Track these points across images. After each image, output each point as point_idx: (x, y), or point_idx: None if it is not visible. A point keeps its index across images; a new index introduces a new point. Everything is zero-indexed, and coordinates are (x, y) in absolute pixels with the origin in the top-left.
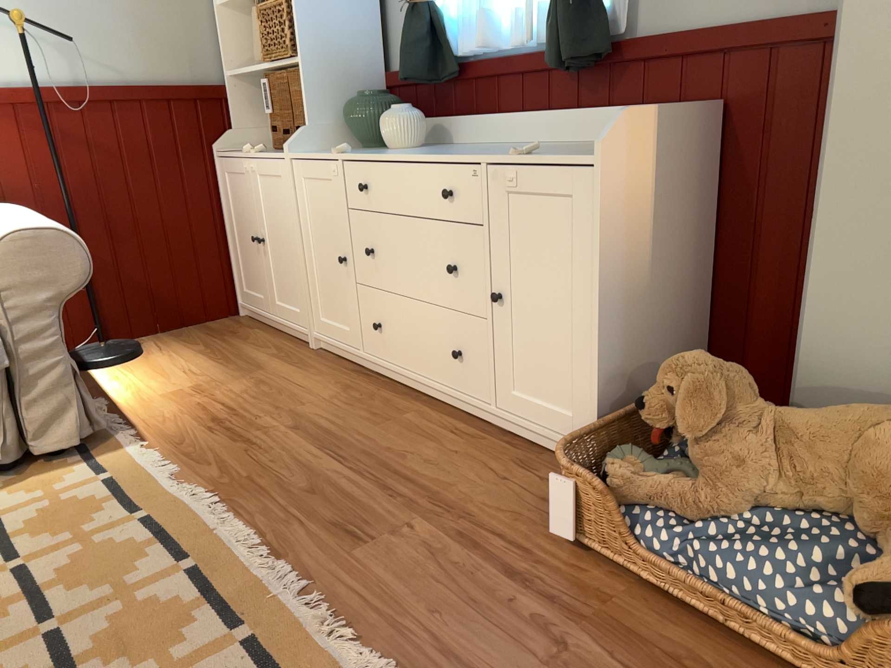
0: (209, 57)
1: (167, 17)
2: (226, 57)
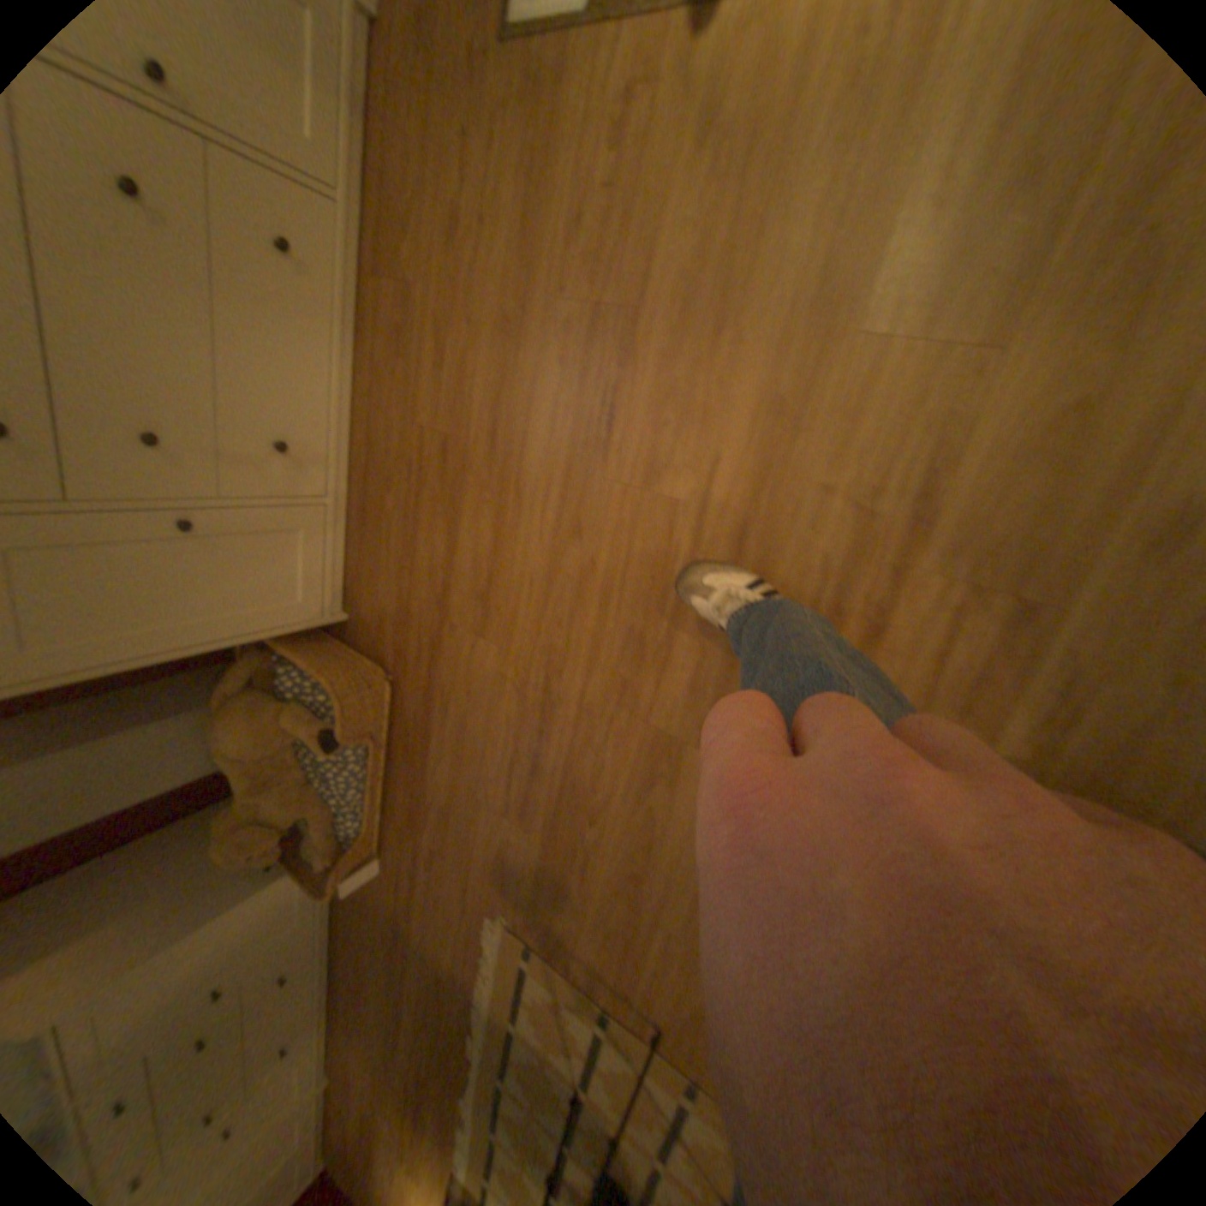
0: None
1: None
2: None
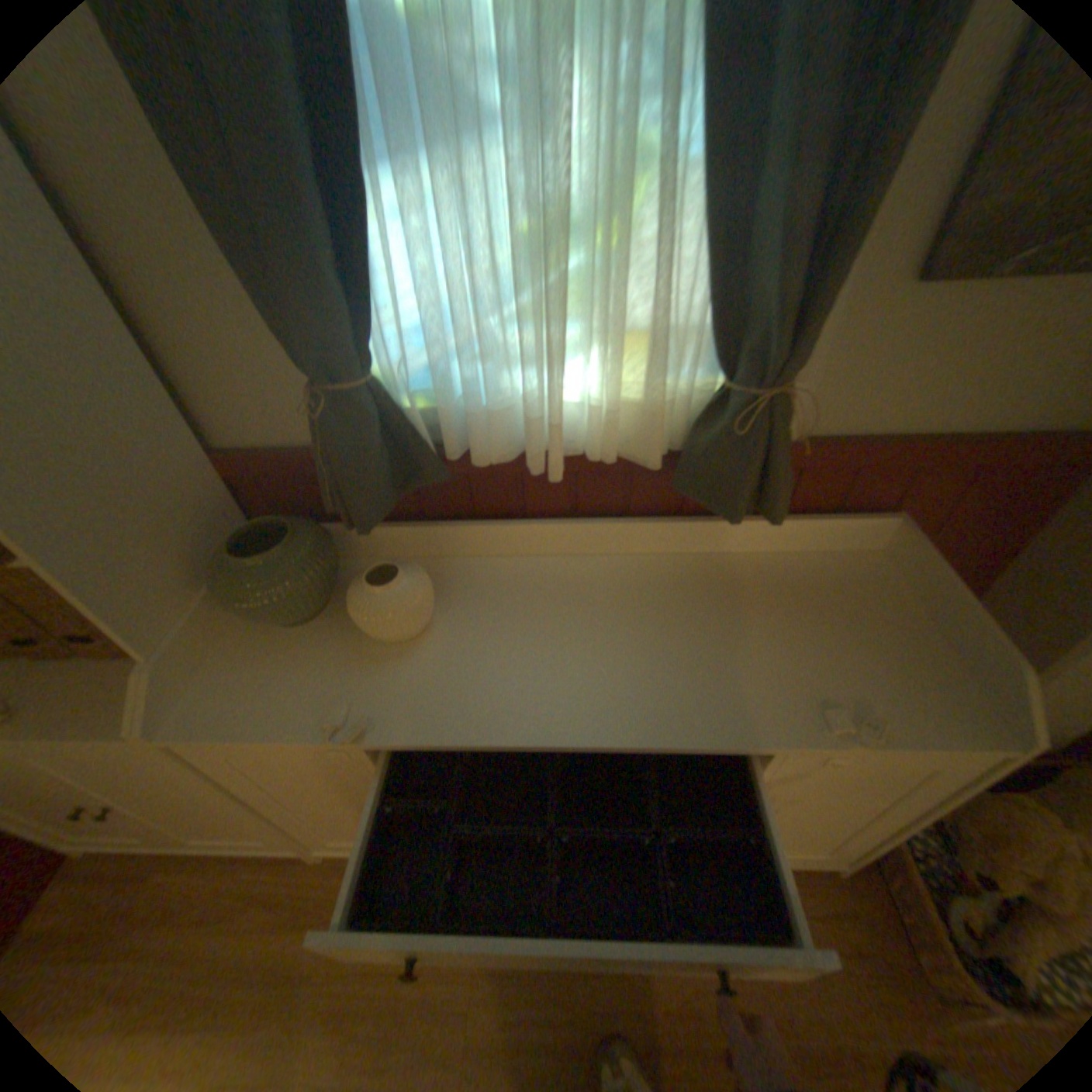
0: None
1: None
2: None
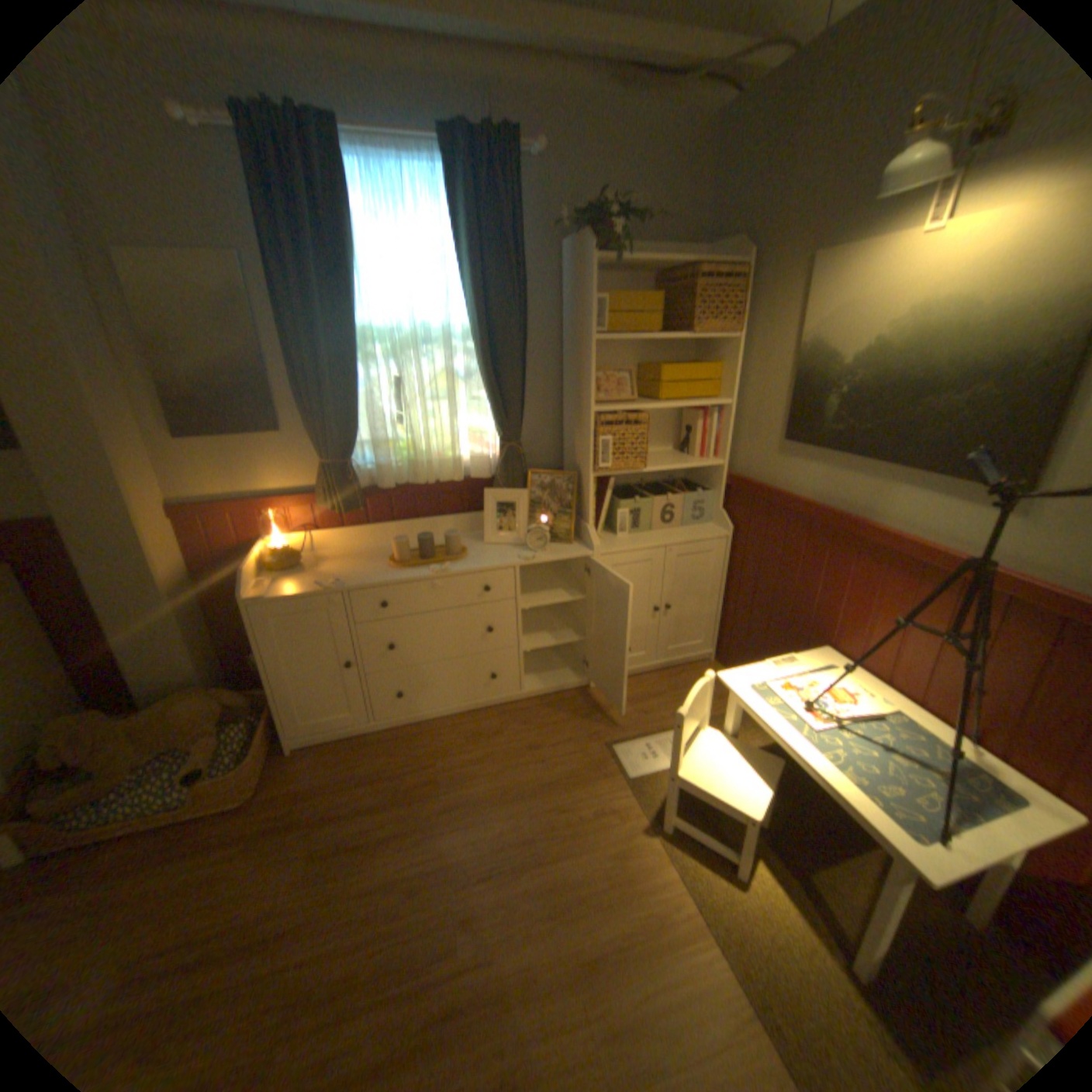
0: None
1: None
2: None
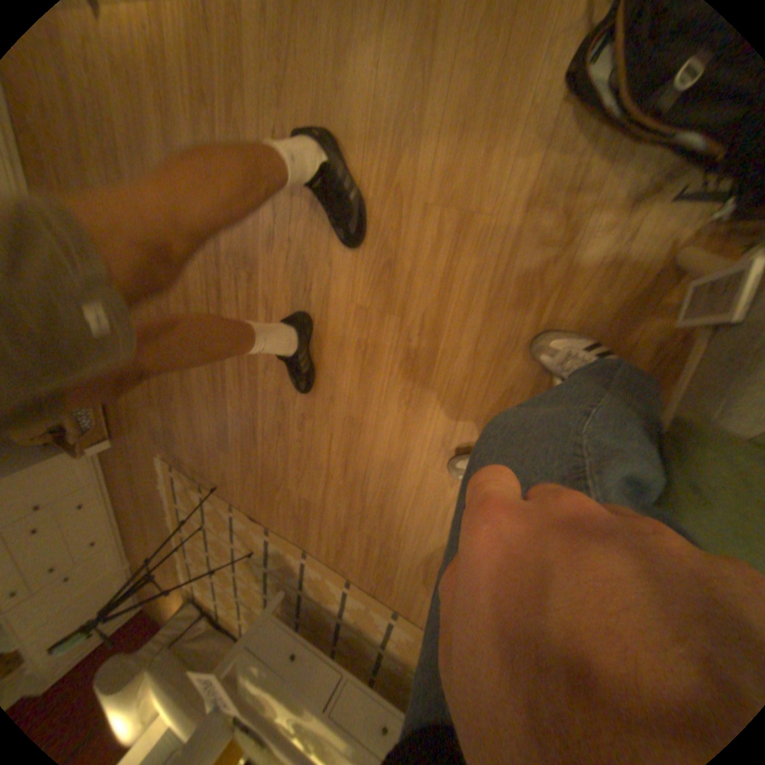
0: None
1: None
2: None
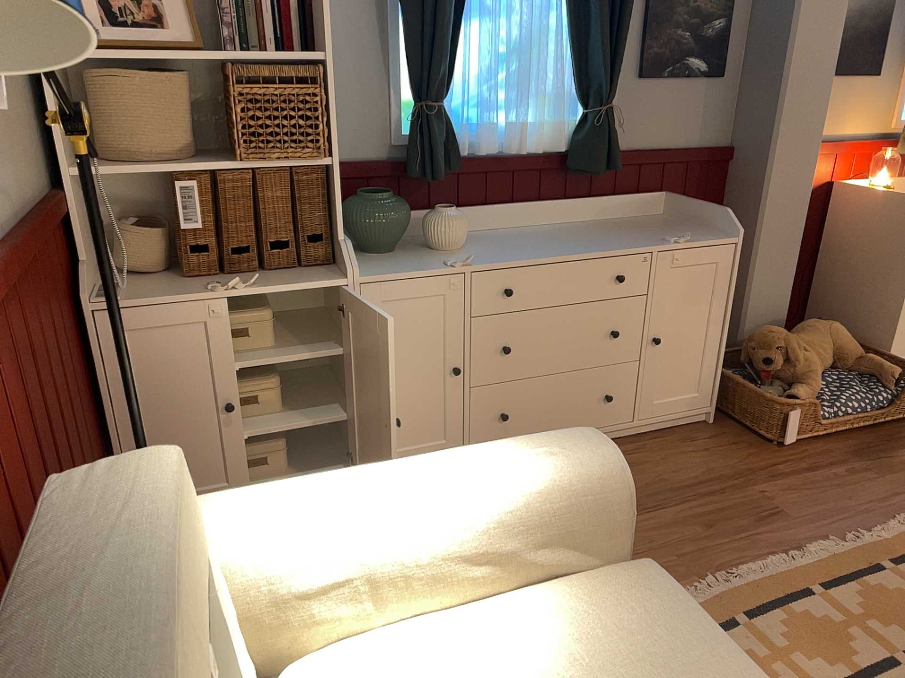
0: (35, 145)
1: (6, 79)
2: (62, 142)
